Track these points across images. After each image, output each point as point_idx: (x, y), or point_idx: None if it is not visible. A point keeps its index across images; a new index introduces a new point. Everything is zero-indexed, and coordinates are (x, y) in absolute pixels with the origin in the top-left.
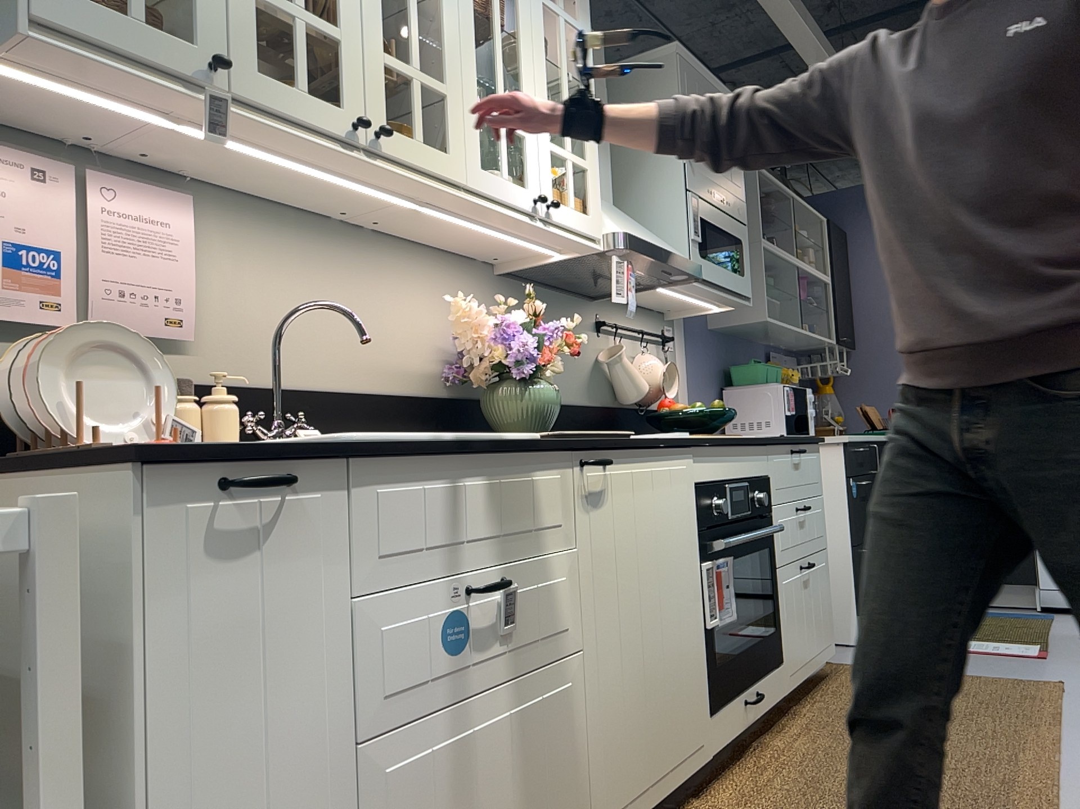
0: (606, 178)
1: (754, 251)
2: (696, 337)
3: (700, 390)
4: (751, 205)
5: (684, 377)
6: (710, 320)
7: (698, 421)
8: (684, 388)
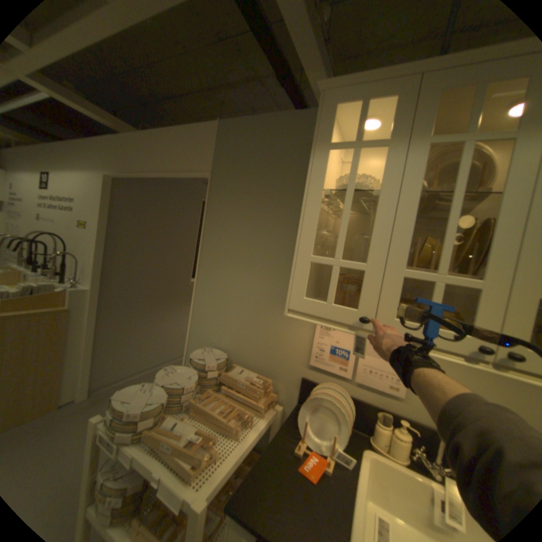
0: None
1: None
2: None
3: None
4: None
5: None
6: None
7: None
8: None
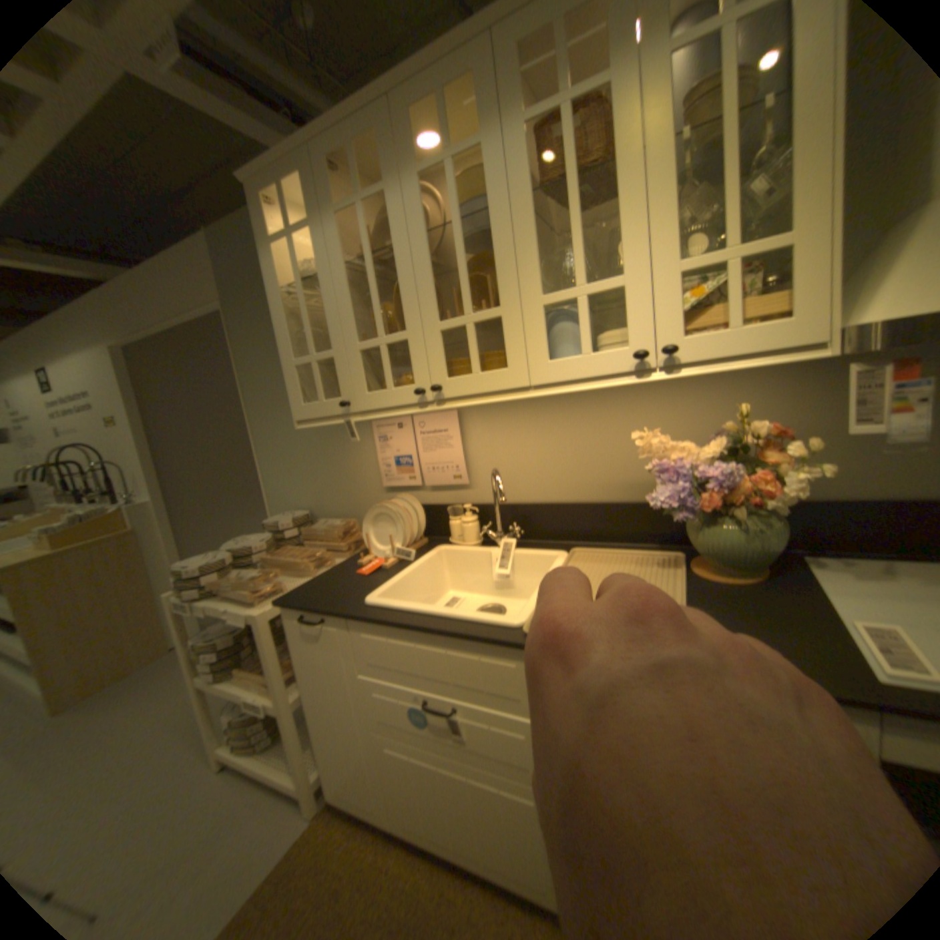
0: None
1: None
2: None
3: None
4: None
5: None
6: None
7: None
8: None
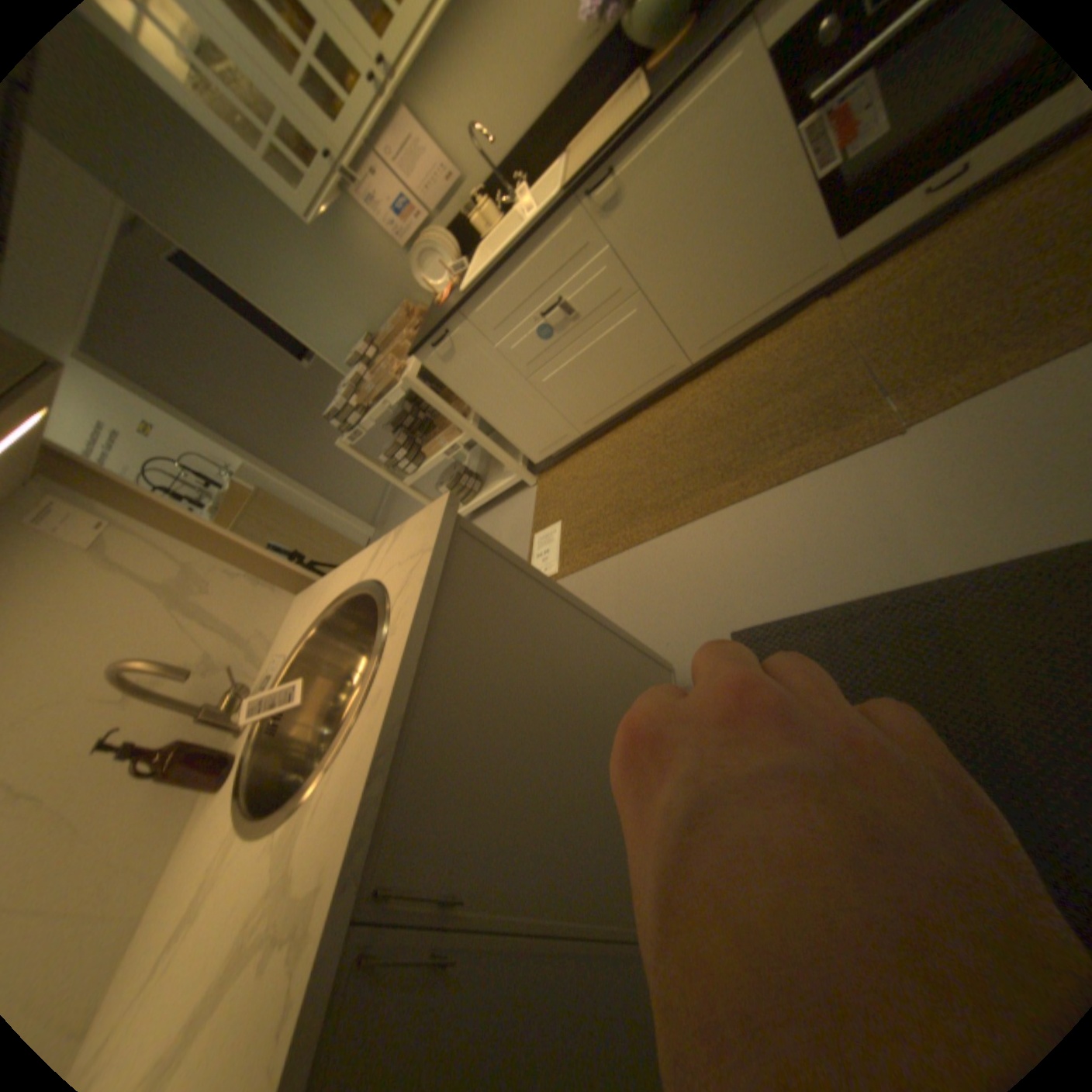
0: None
1: None
2: None
3: None
4: None
5: None
6: None
7: None
8: None
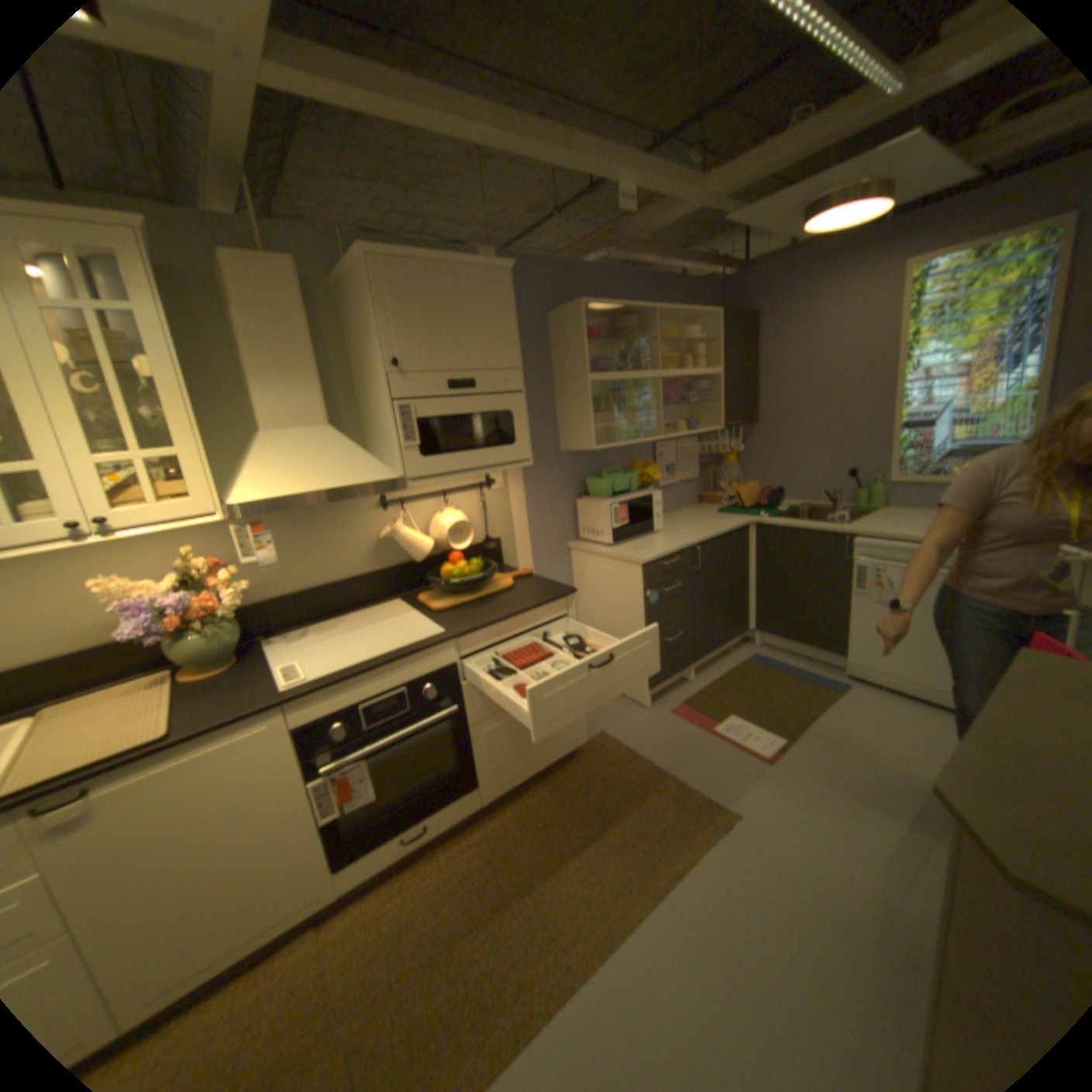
0: (307, 404)
1: (583, 386)
2: (537, 466)
3: (541, 509)
4: (590, 335)
5: (515, 506)
6: (560, 444)
7: (455, 584)
8: (516, 515)
